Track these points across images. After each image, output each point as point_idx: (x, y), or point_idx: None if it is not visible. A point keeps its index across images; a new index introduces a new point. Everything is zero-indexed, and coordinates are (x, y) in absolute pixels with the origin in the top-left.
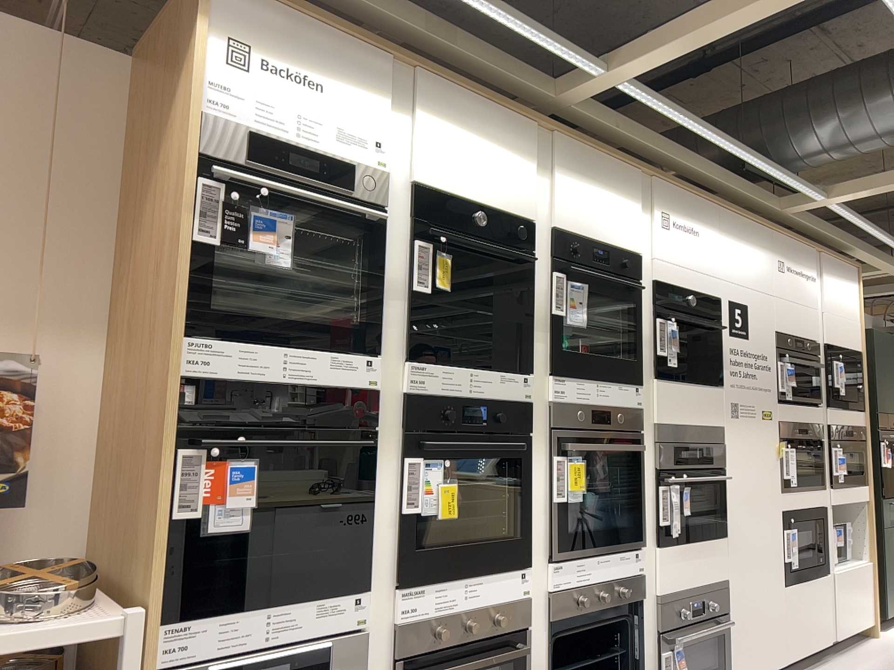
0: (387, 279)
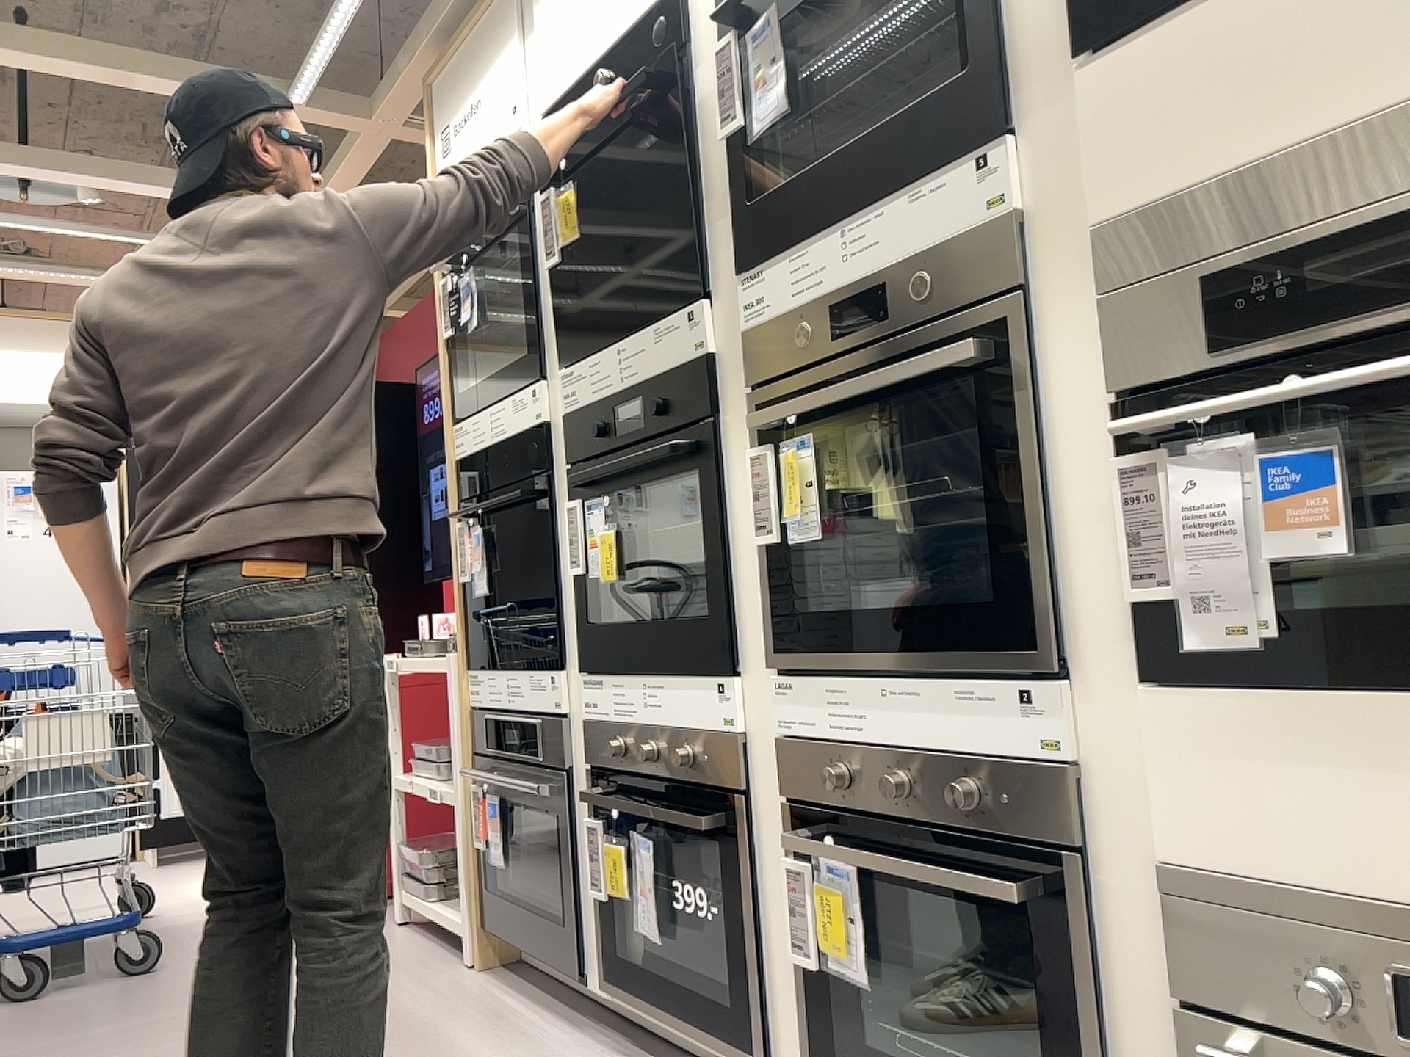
0: (538, 272)
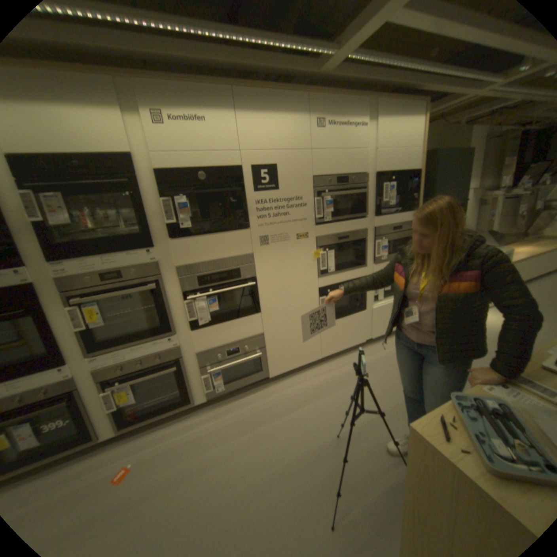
0: None
